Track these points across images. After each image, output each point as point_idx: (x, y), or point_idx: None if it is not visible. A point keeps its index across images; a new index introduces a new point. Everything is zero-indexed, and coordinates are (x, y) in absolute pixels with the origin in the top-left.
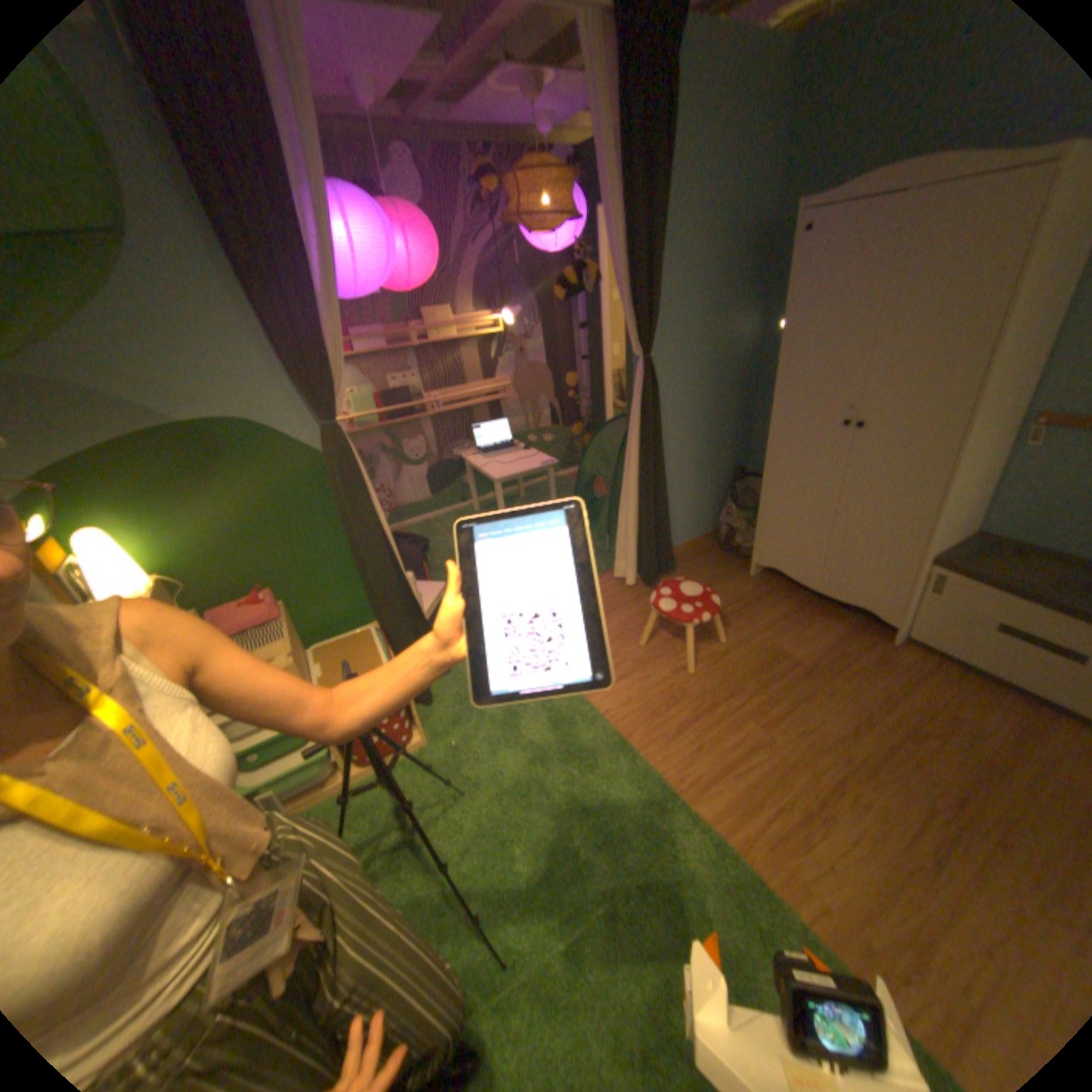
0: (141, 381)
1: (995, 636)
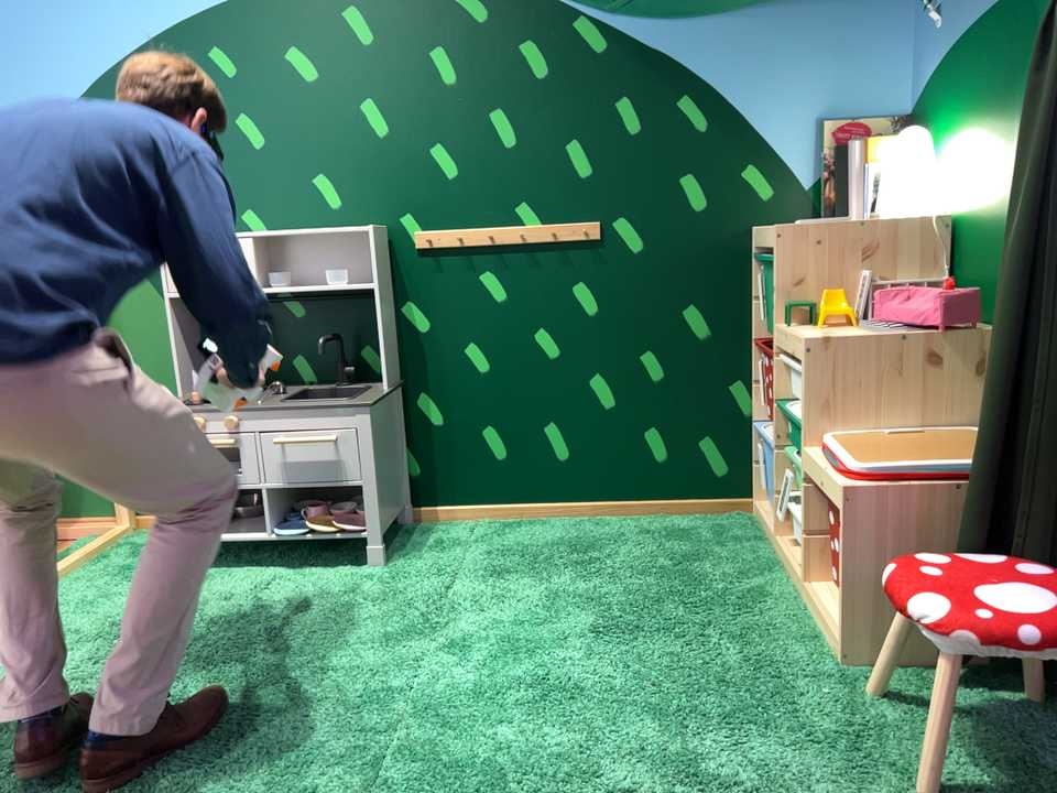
0: None
1: None
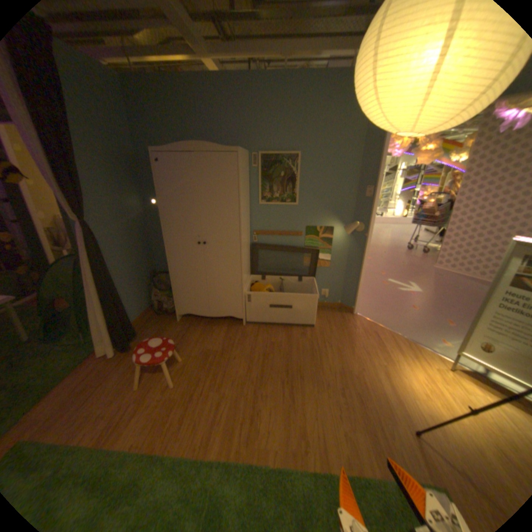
0: None
1: (269, 308)
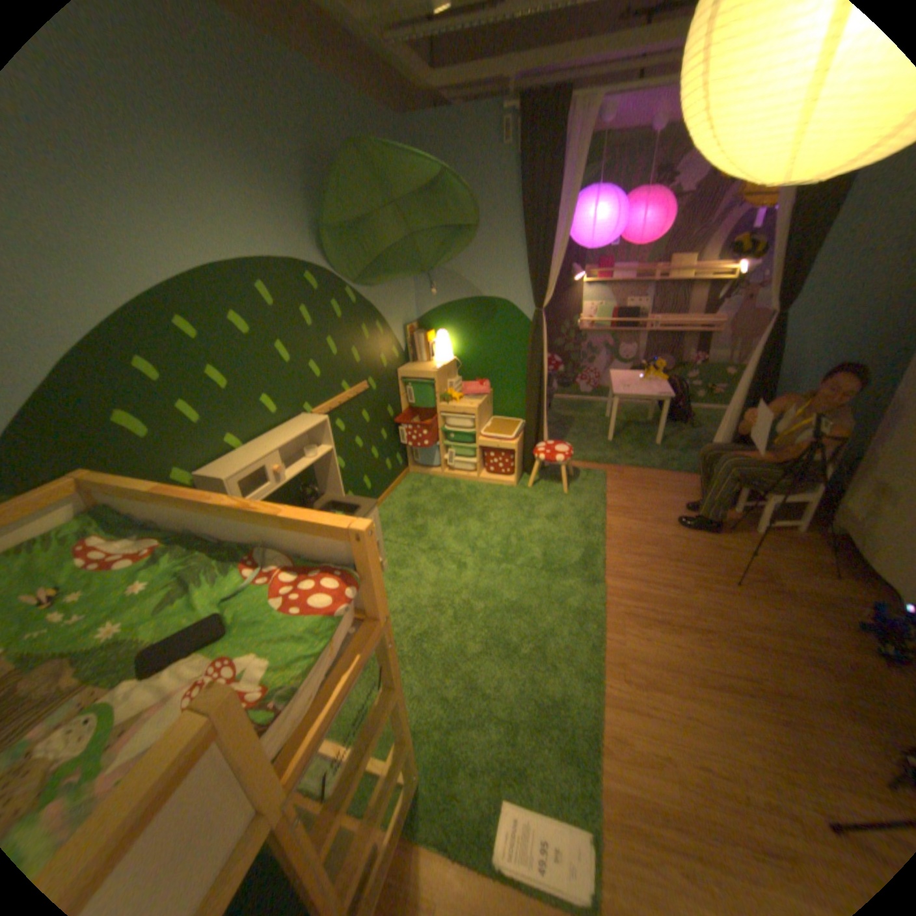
0: (478, 278)
1: None
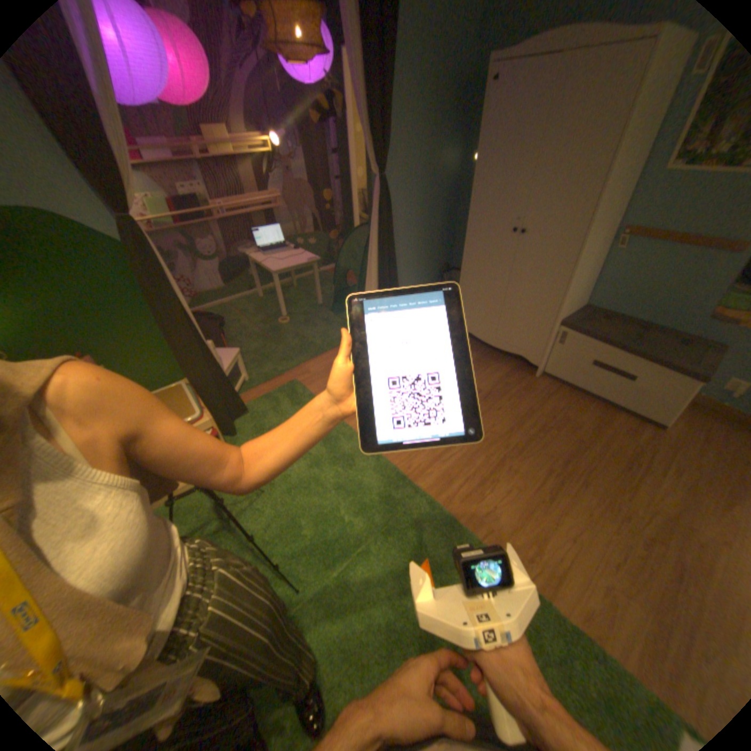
0: None
1: (590, 368)
